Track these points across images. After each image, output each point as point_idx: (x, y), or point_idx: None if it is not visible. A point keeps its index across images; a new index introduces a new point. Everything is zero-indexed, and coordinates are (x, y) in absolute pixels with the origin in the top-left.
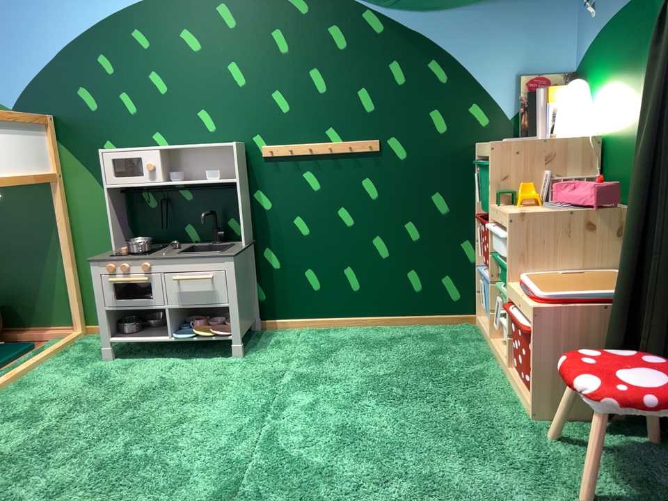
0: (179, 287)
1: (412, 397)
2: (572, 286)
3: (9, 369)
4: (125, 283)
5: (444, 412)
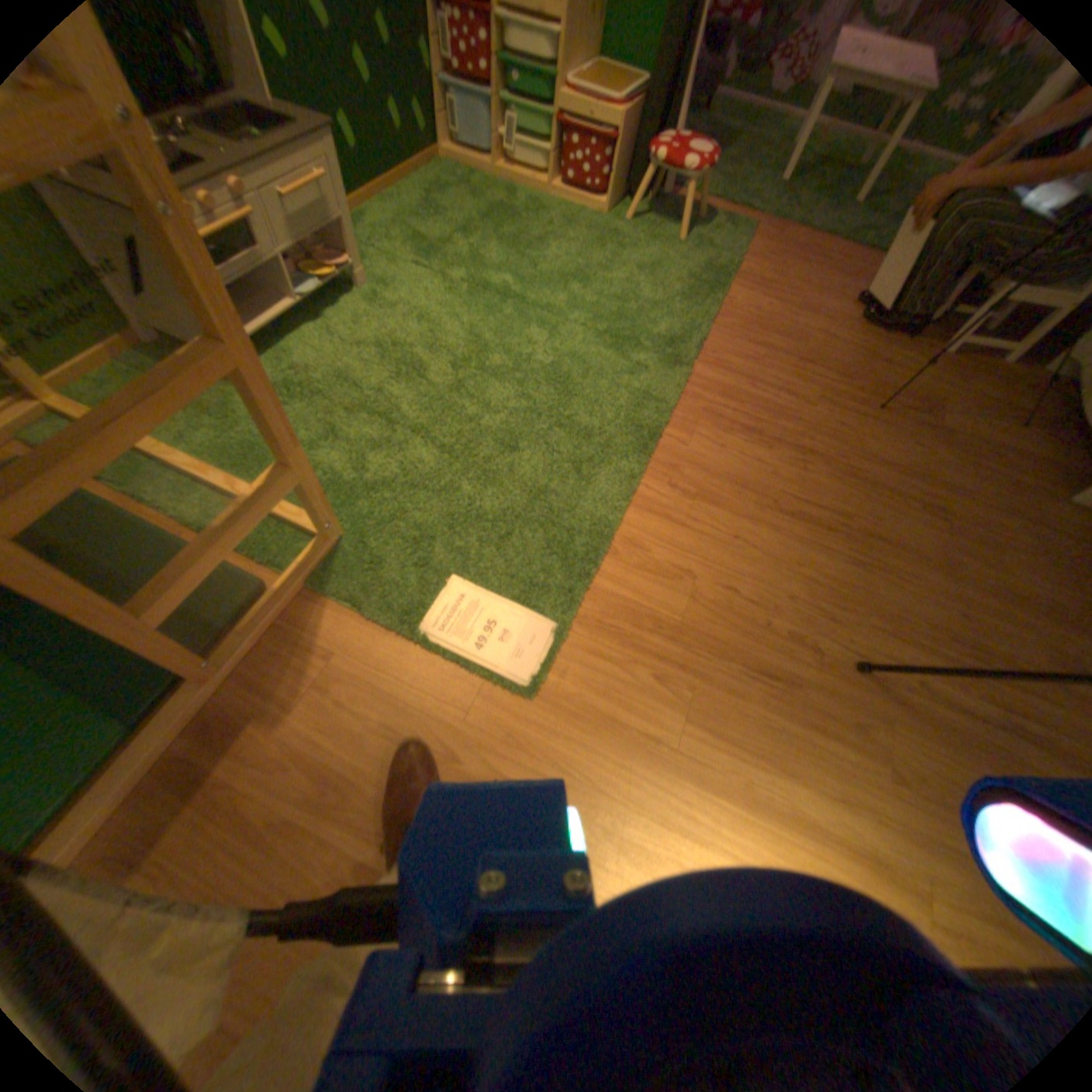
0: (278, 203)
1: (533, 235)
2: (607, 83)
3: (127, 480)
4: (216, 228)
5: (565, 234)
